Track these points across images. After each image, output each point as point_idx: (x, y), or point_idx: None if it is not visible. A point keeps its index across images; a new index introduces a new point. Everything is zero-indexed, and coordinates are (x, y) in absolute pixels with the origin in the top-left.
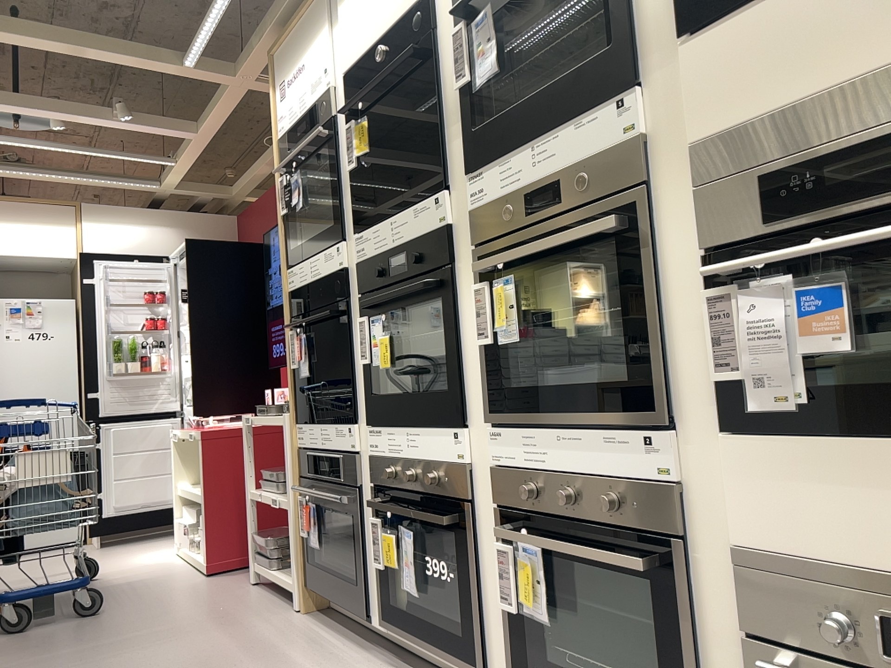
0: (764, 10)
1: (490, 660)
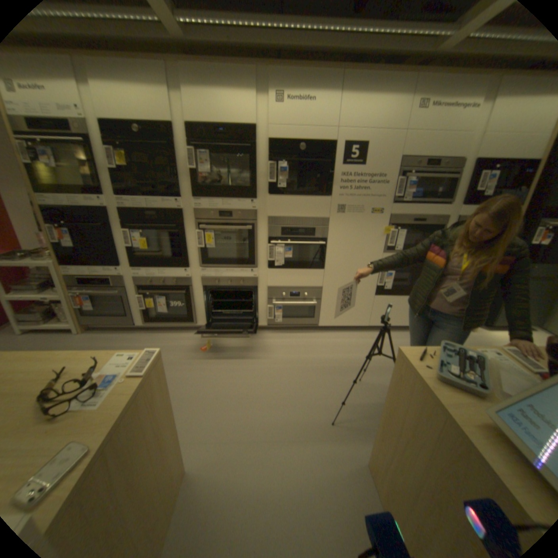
0: (286, 199)
1: (195, 320)
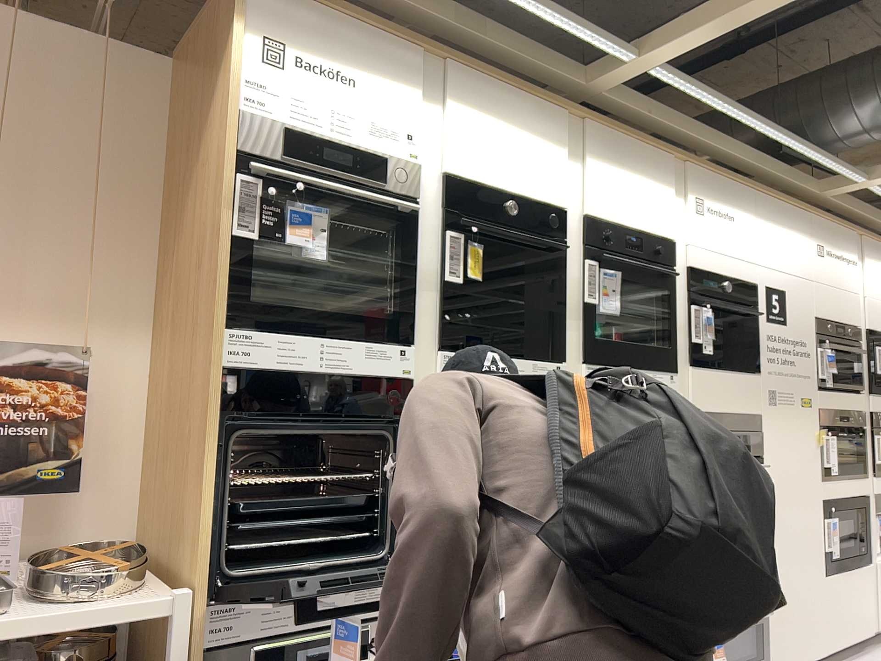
0: (713, 375)
1: None
